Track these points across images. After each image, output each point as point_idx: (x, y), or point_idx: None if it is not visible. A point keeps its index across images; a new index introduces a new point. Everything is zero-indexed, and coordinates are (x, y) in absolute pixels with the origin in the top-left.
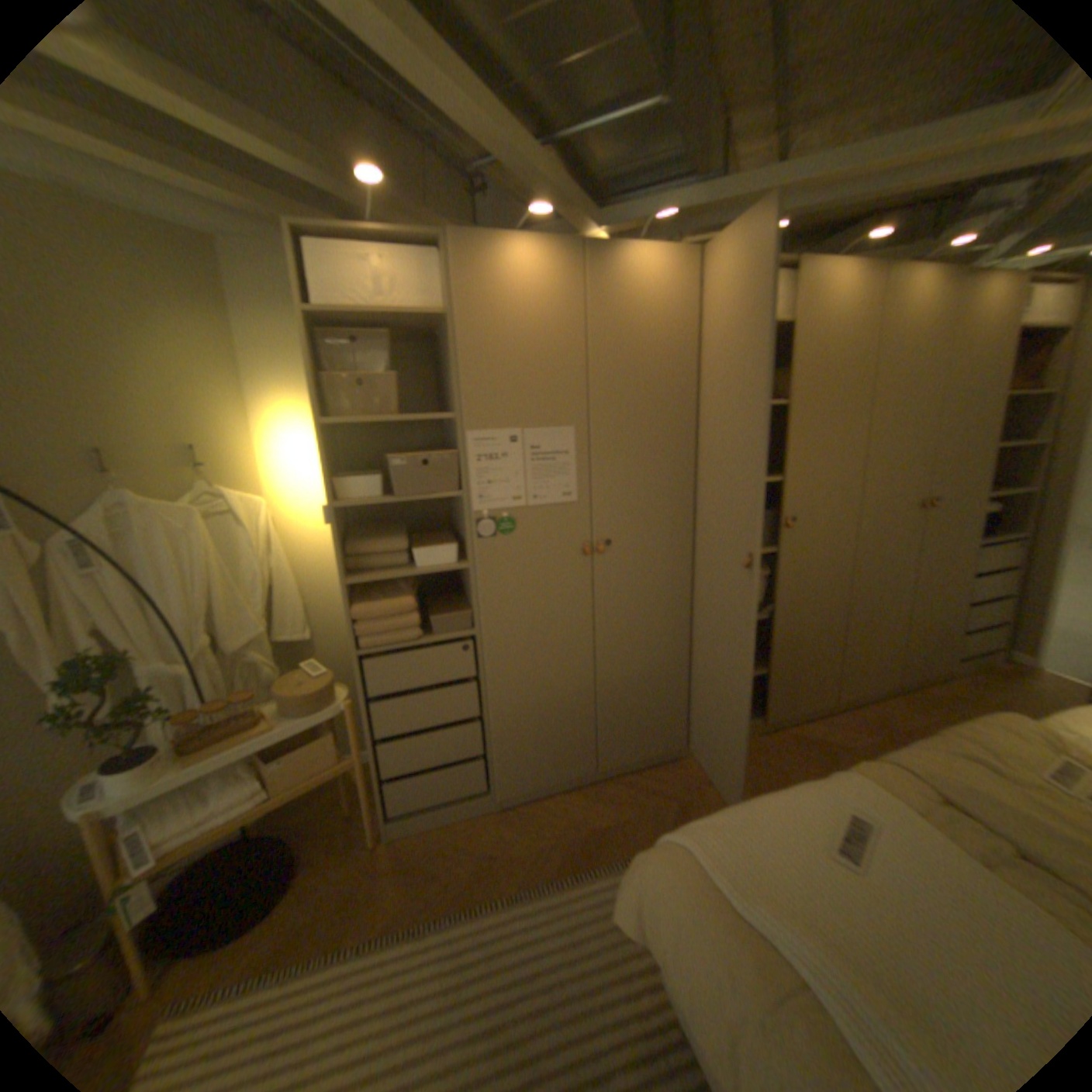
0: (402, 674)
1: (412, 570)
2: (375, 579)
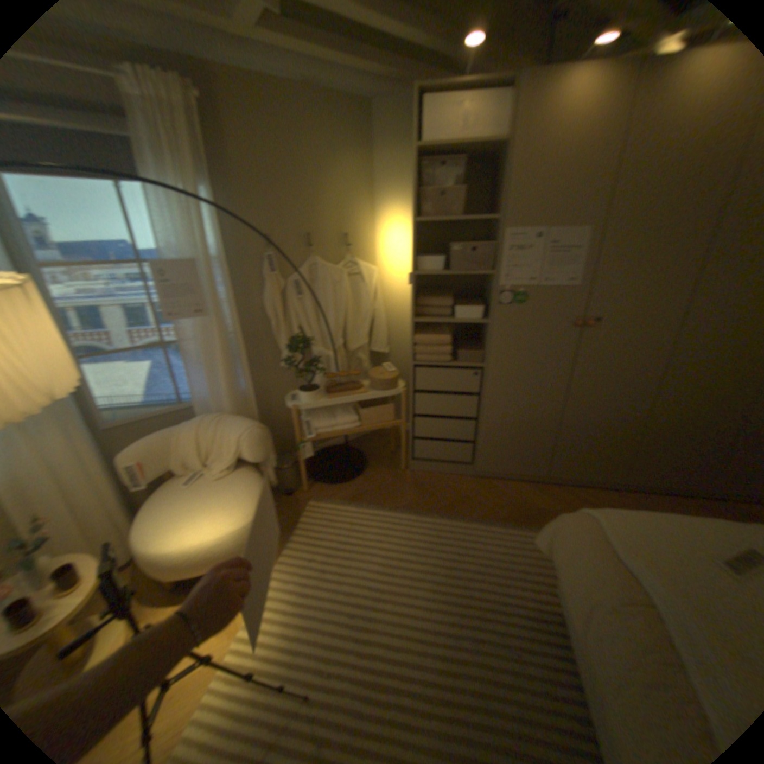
0: (436, 380)
1: (453, 318)
2: (431, 320)
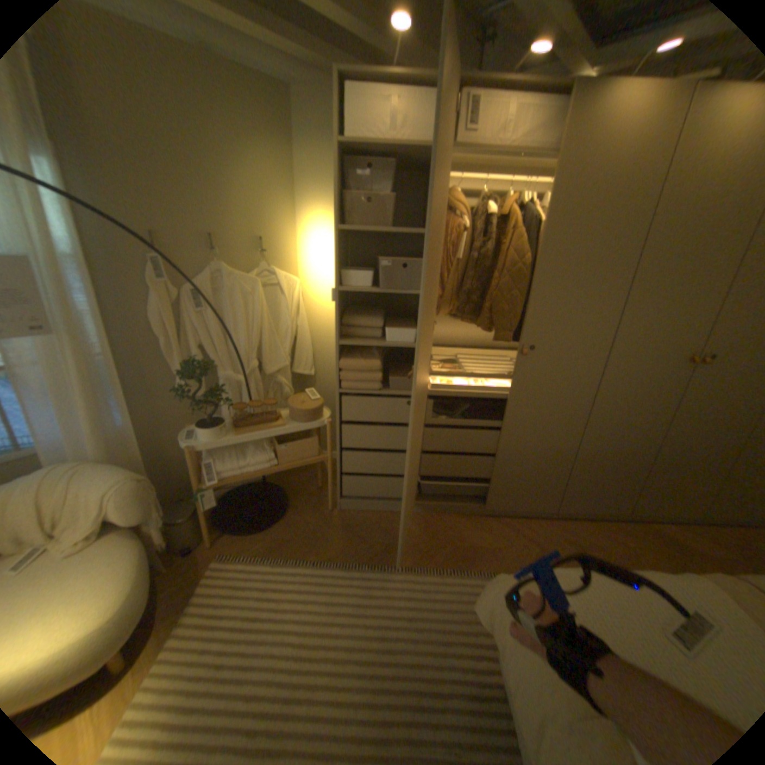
0: (364, 410)
1: (382, 342)
2: (357, 344)
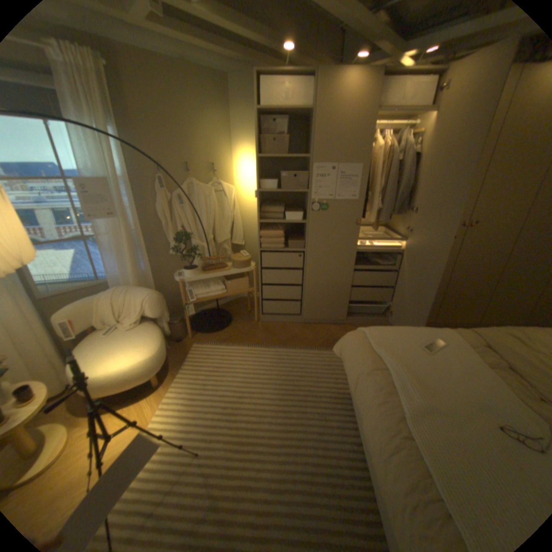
0: (274, 261)
1: (283, 221)
2: (269, 222)
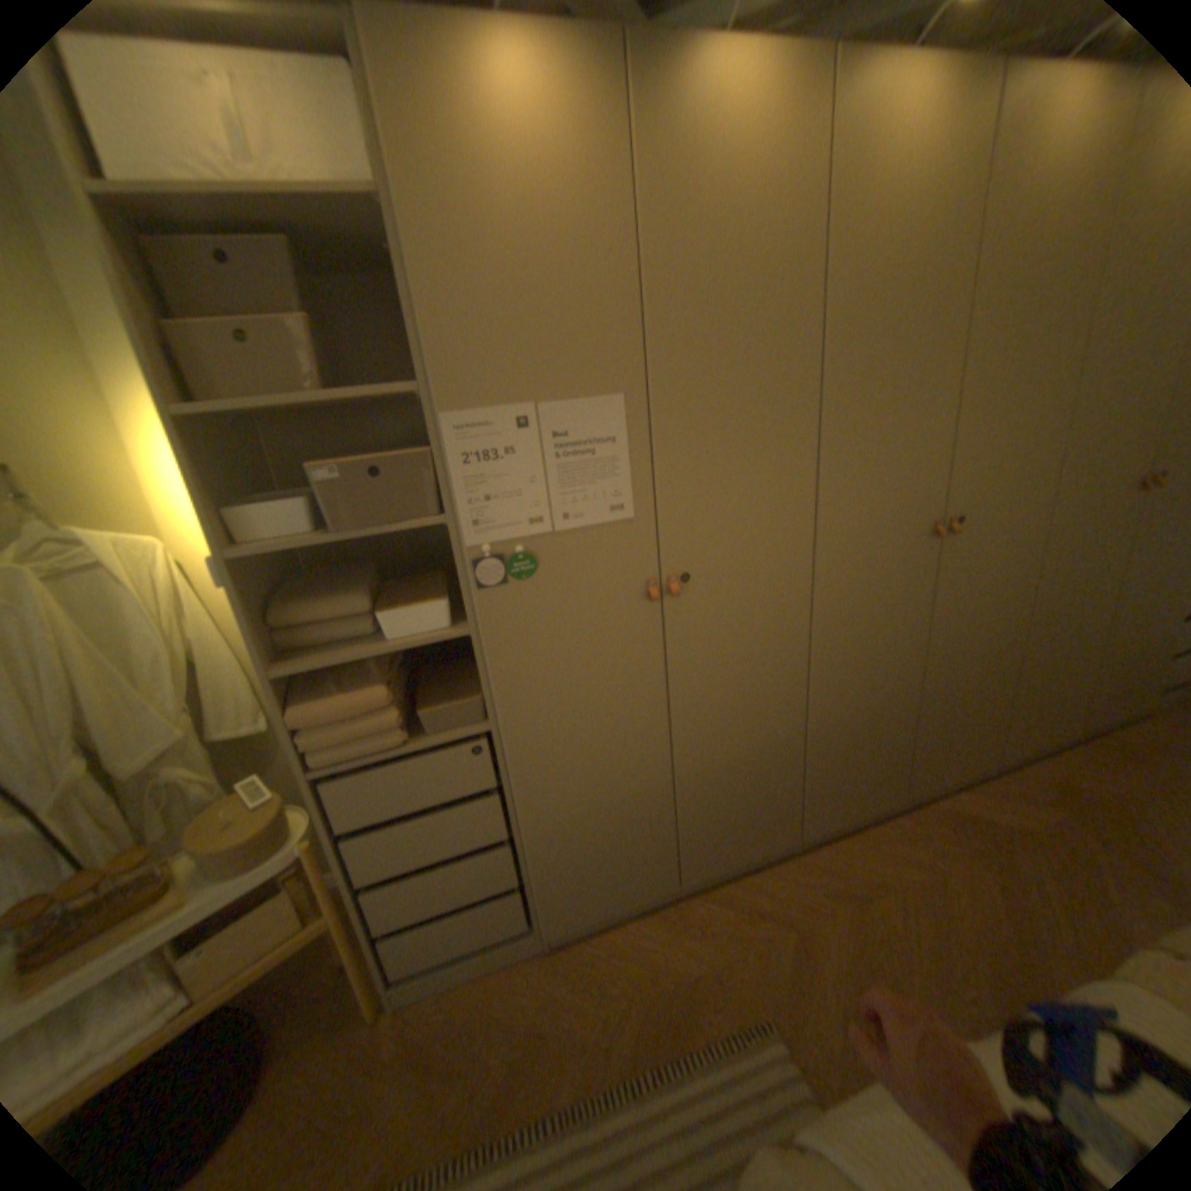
0: (382, 797)
1: (380, 642)
2: (317, 664)
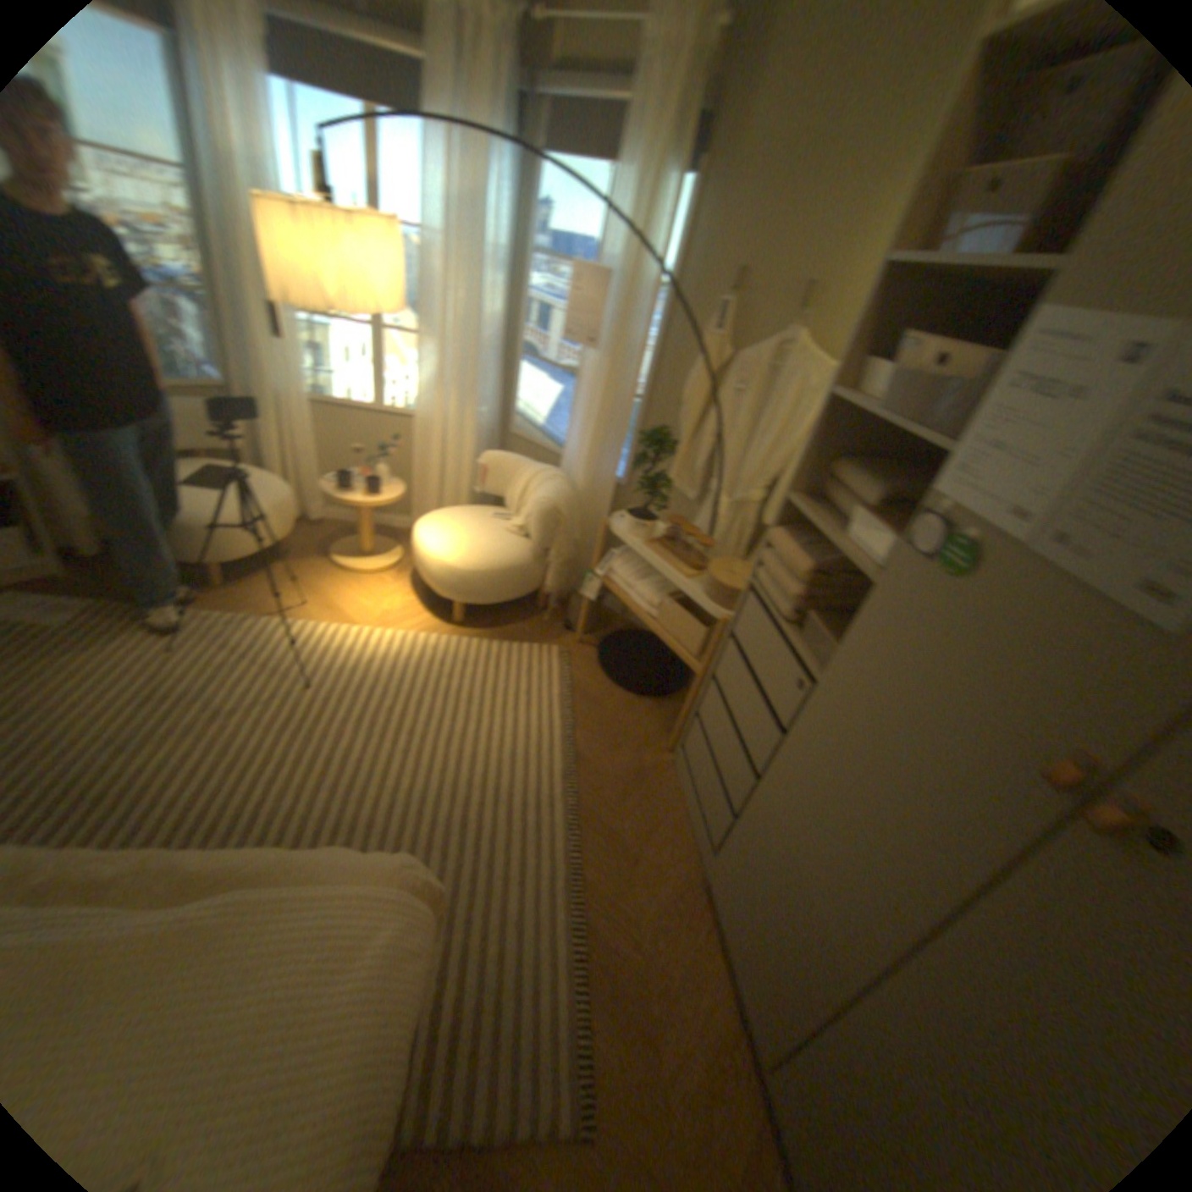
0: (754, 640)
1: (846, 535)
2: (805, 511)
